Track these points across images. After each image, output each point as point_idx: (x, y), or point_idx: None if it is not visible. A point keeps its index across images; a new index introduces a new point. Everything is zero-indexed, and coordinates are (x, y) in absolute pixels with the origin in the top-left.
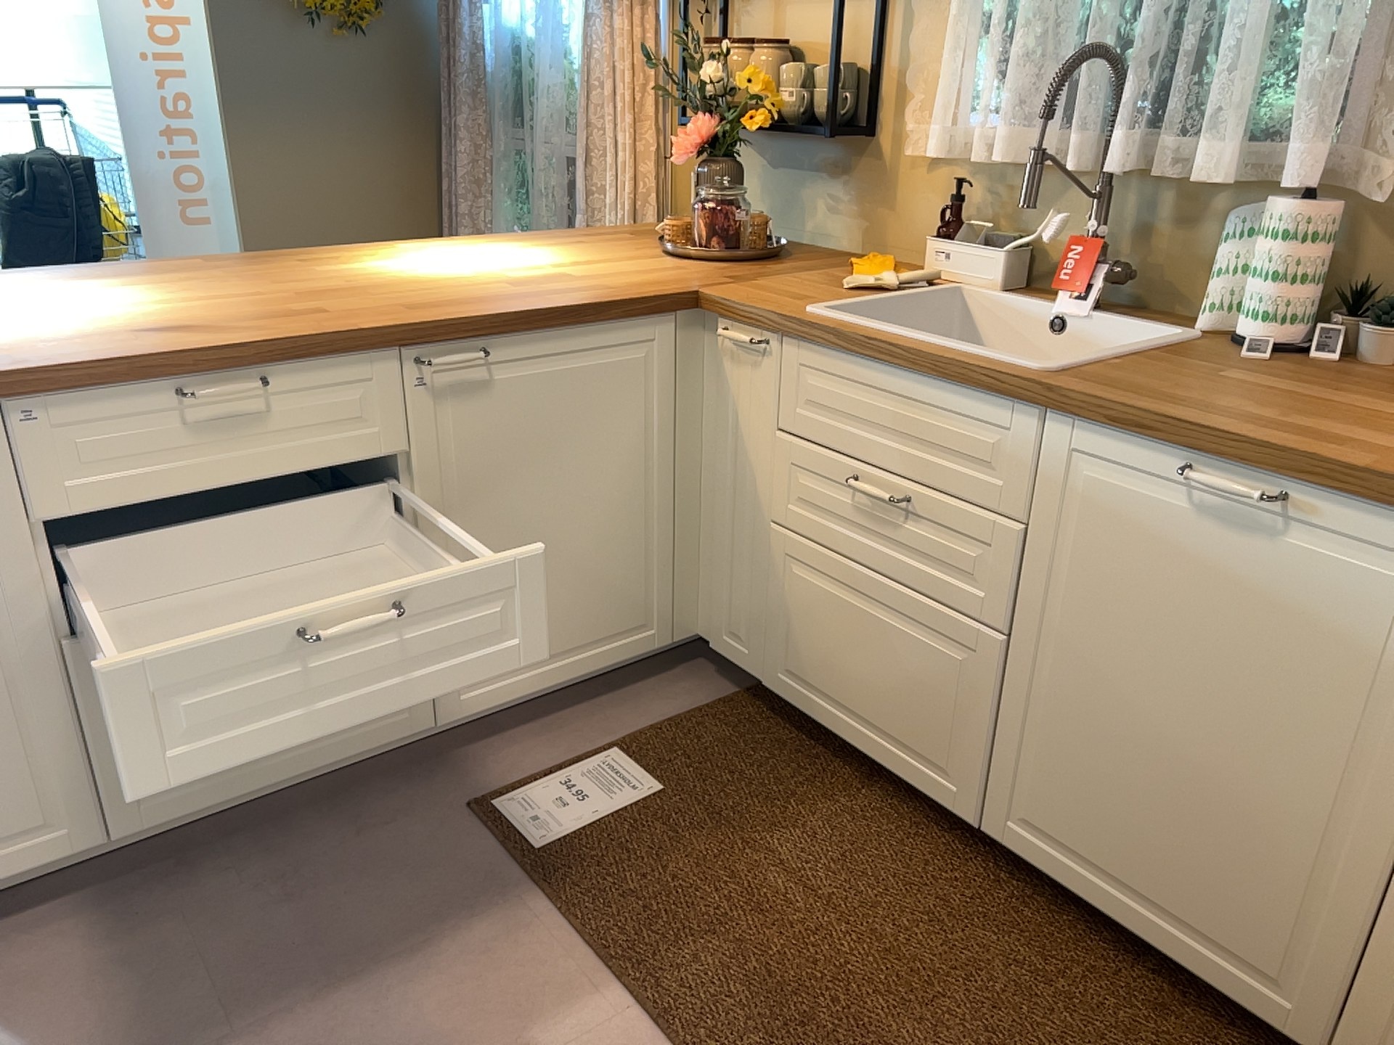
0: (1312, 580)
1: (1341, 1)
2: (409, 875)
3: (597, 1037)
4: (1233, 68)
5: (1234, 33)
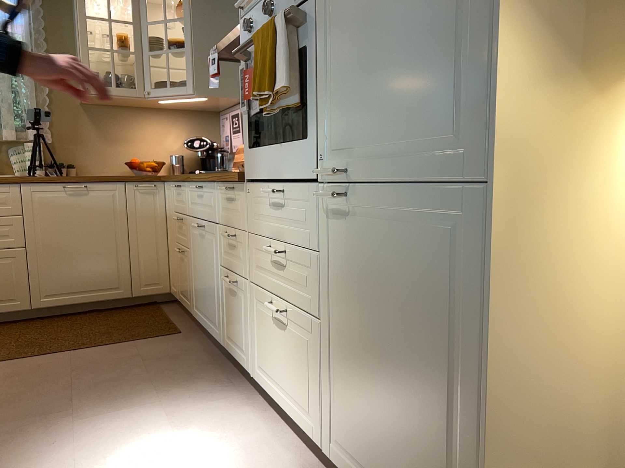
0: (96, 200)
1: (31, 100)
2: None
3: None
4: (0, 114)
5: (3, 105)
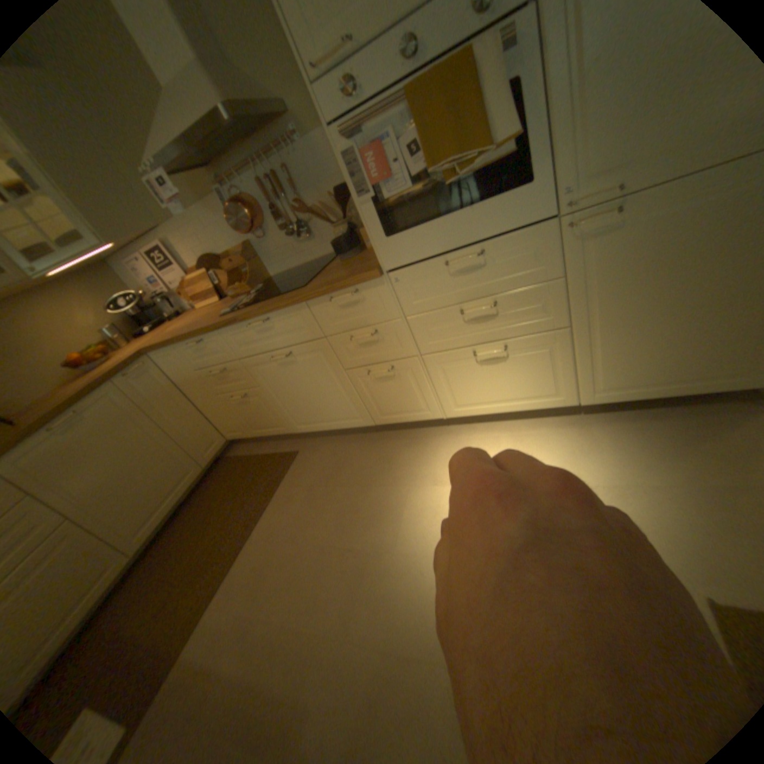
0: (98, 415)
1: None
2: None
3: (220, 607)
4: None
5: None
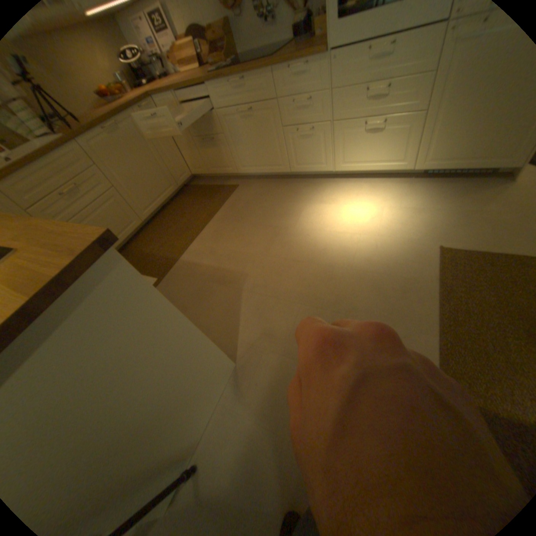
0: (125, 129)
1: None
2: (170, 293)
3: (198, 244)
4: None
5: None
